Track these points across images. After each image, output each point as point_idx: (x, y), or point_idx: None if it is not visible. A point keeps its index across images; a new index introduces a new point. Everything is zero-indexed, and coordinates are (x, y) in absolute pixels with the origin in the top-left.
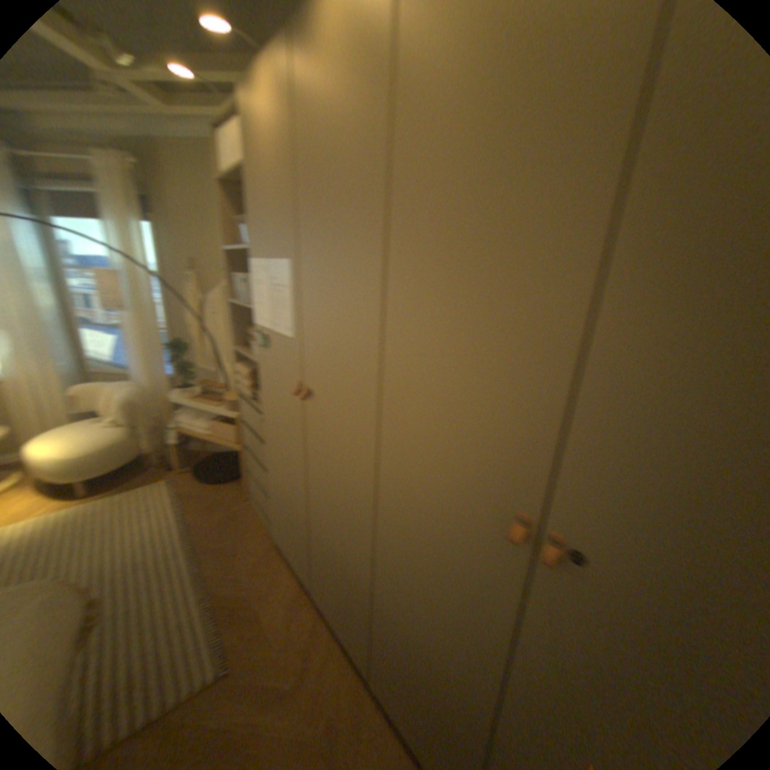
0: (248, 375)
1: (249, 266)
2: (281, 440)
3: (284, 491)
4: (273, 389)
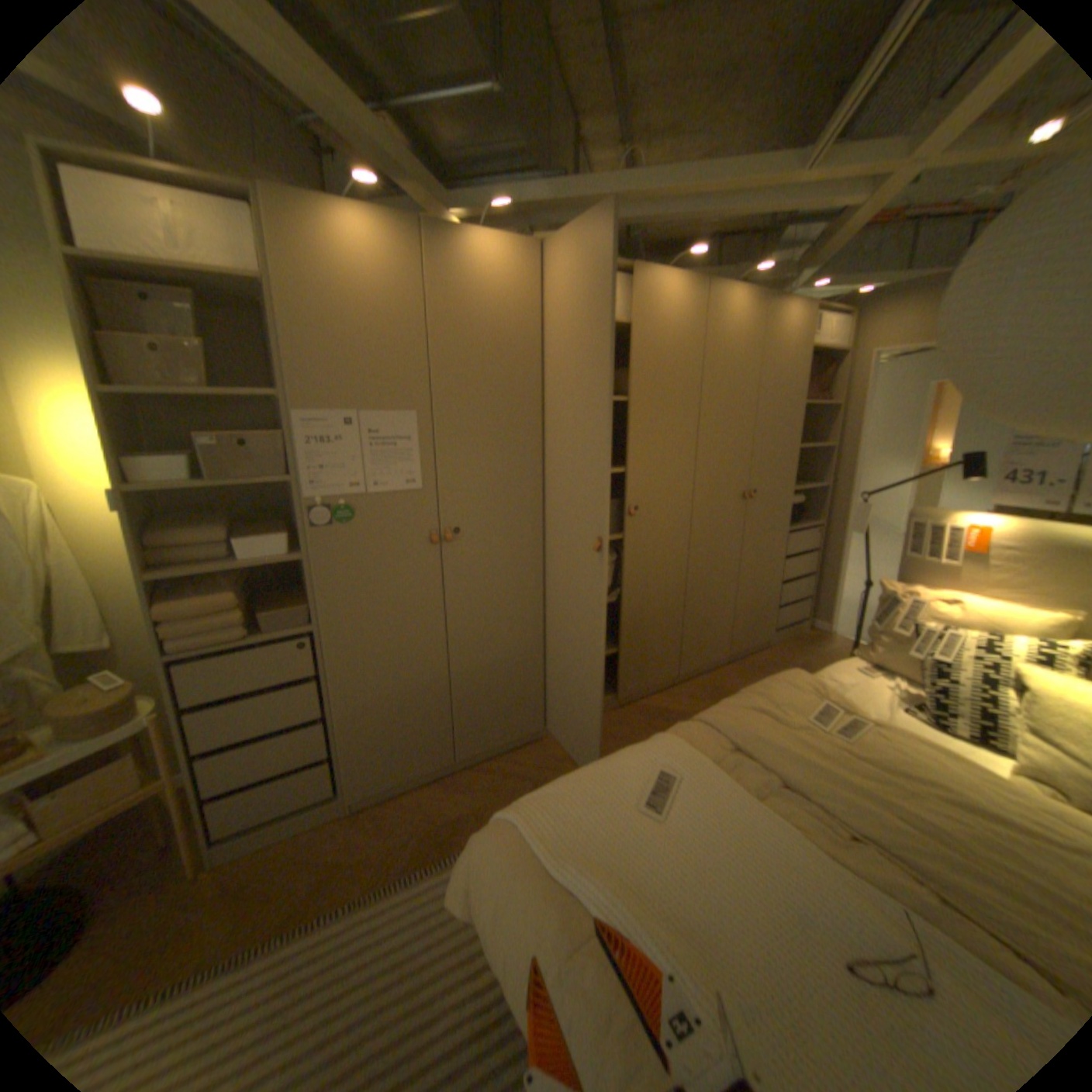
0: (236, 598)
1: (298, 420)
2: (391, 620)
3: (397, 684)
4: (372, 564)
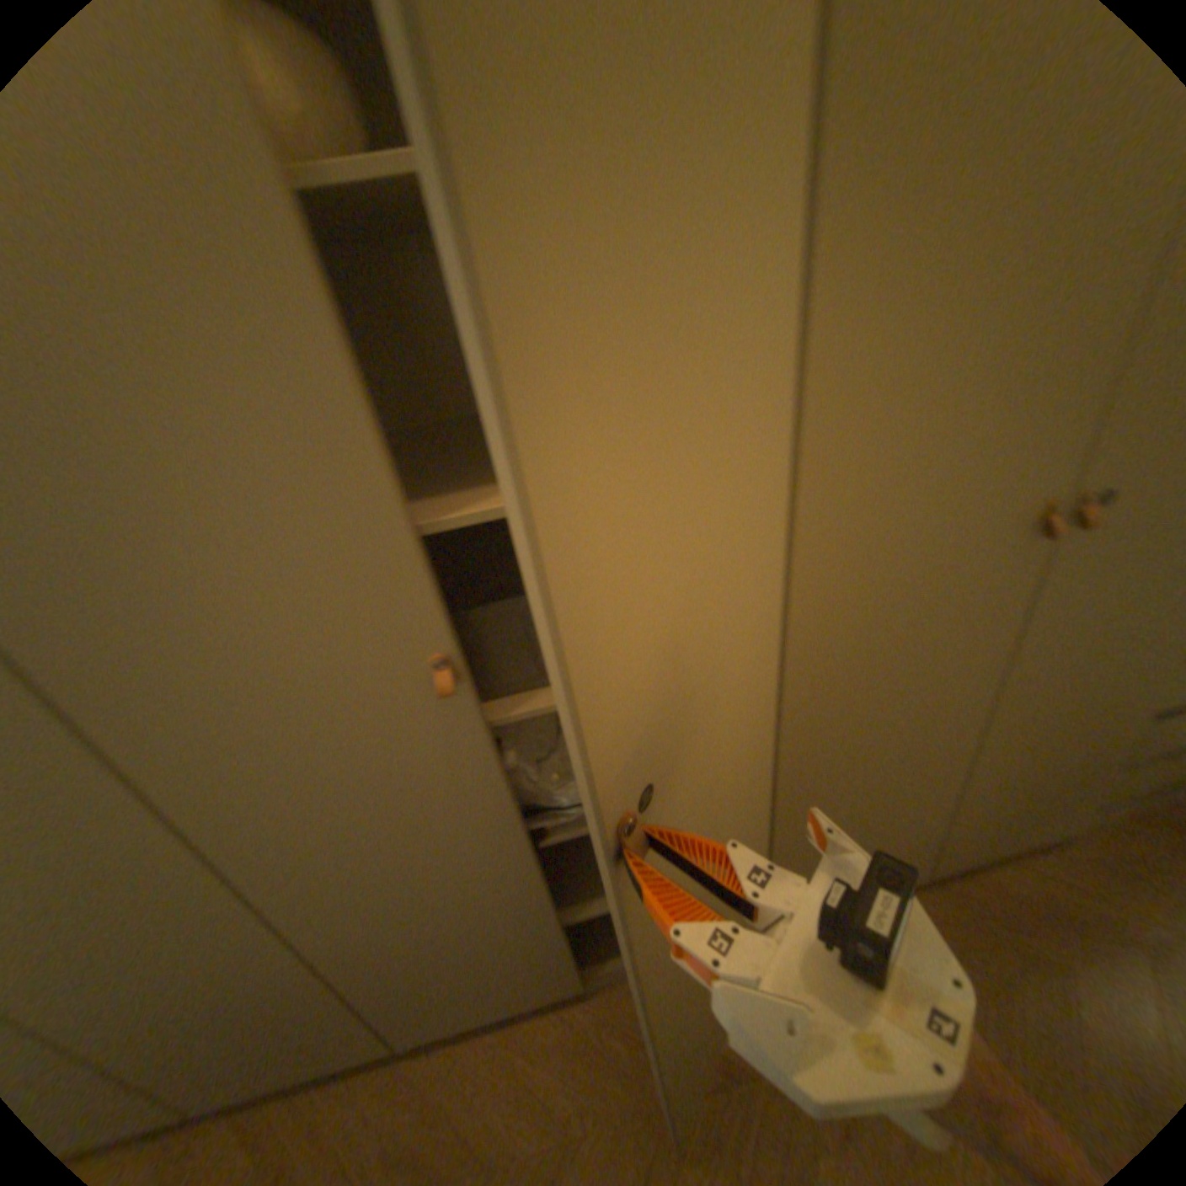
0: None
1: None
2: None
3: None
4: None
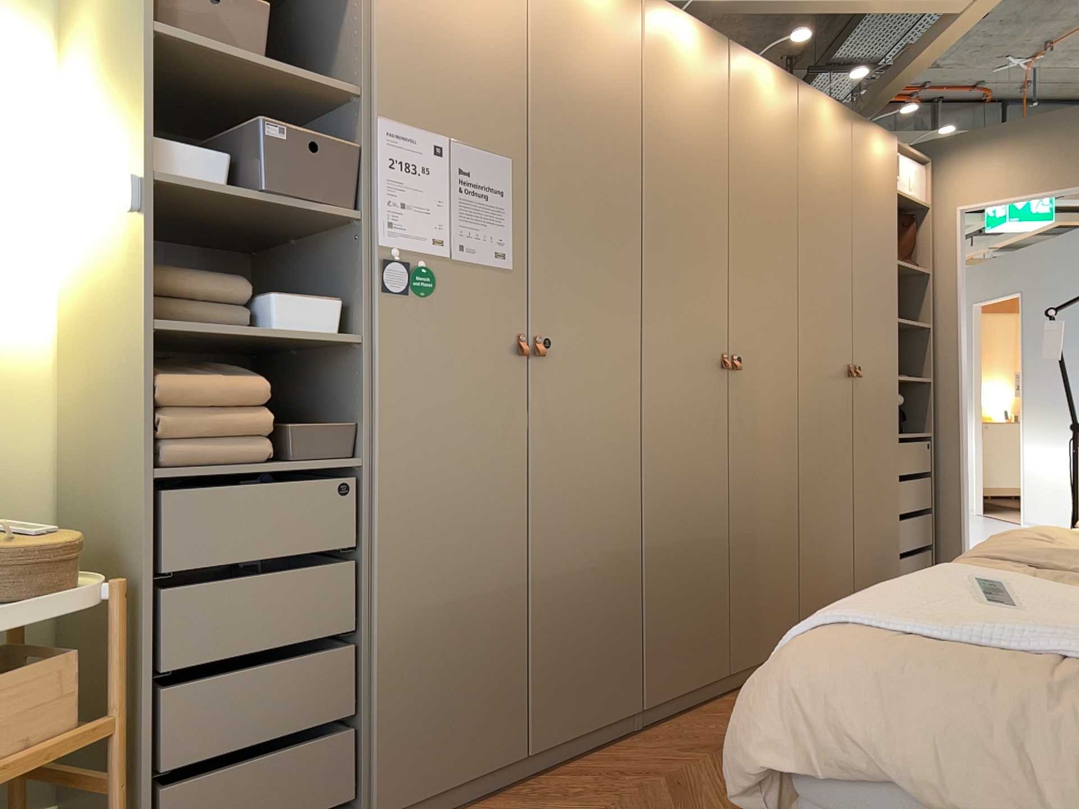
0: (262, 387)
1: (382, 131)
2: (462, 466)
3: (462, 584)
4: (446, 367)
